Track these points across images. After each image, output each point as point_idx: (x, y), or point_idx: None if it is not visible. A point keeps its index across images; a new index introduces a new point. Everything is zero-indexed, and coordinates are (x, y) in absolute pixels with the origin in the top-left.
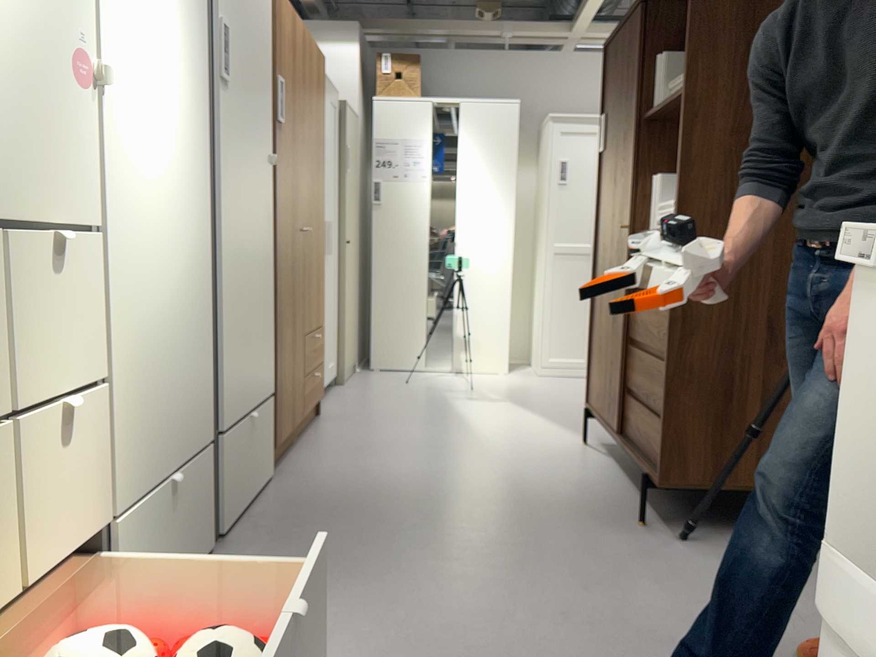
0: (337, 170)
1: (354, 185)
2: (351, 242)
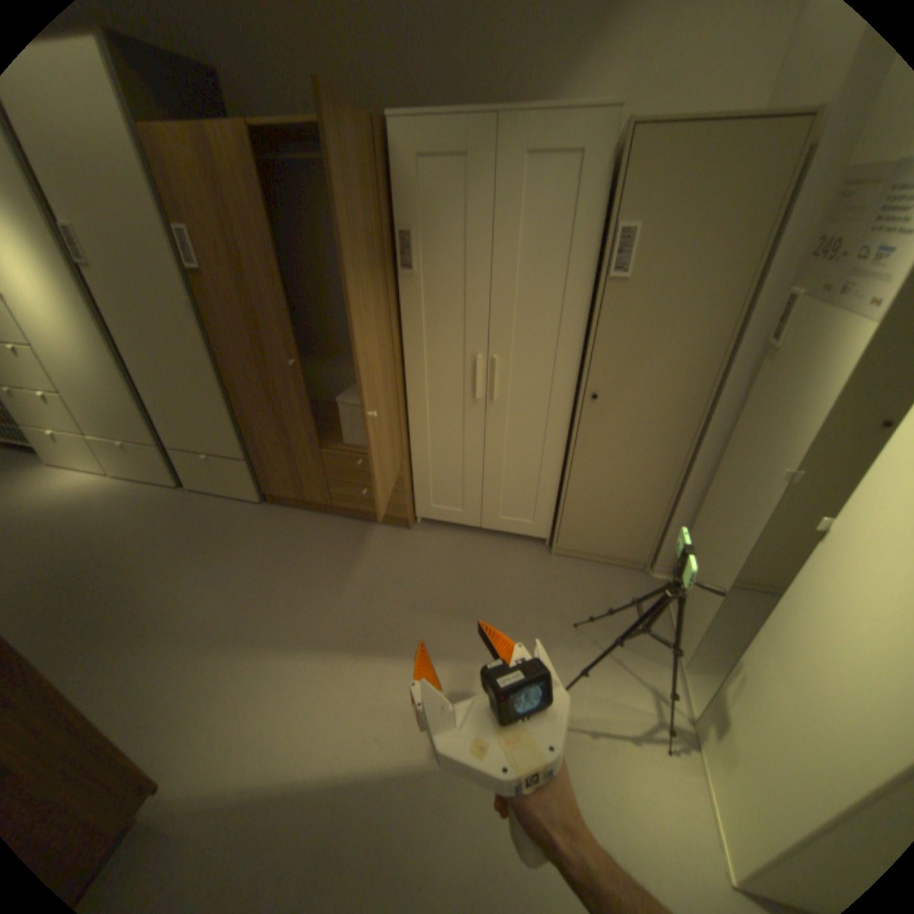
0: (583, 277)
1: (703, 299)
2: (641, 401)
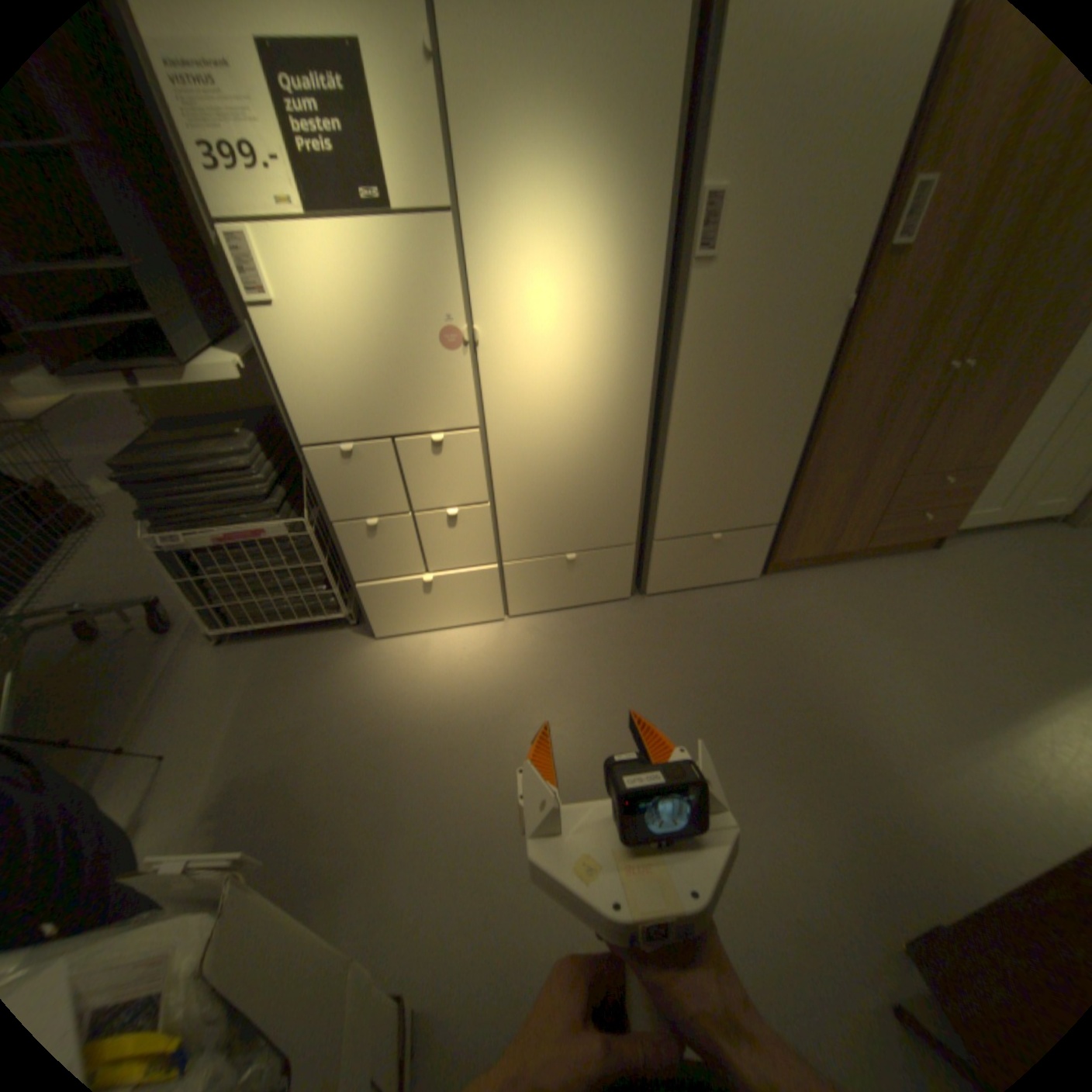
0: None
1: None
2: None
